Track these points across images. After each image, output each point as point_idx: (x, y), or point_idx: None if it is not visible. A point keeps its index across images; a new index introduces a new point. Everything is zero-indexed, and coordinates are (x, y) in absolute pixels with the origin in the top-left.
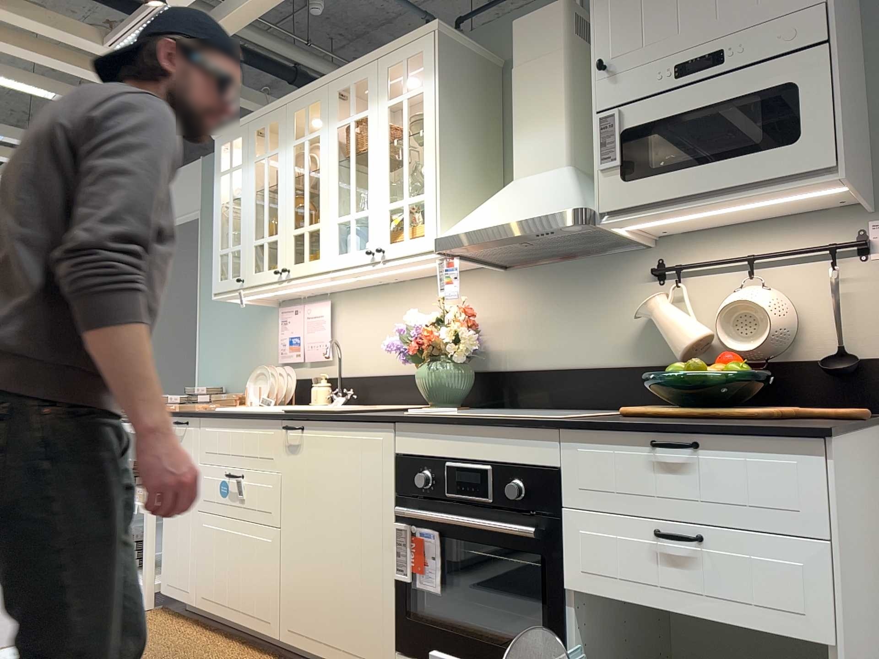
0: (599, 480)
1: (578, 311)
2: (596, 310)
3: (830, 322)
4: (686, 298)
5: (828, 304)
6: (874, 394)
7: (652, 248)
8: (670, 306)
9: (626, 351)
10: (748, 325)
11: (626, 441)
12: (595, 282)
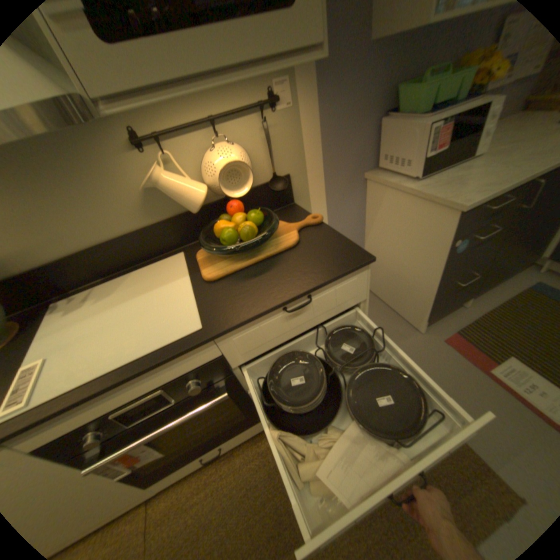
0: (253, 343)
1: (69, 195)
2: (89, 189)
3: (264, 158)
4: (171, 161)
5: (266, 148)
6: (290, 193)
7: (115, 116)
8: (170, 174)
9: (139, 215)
10: (235, 177)
11: (264, 316)
12: (69, 162)
